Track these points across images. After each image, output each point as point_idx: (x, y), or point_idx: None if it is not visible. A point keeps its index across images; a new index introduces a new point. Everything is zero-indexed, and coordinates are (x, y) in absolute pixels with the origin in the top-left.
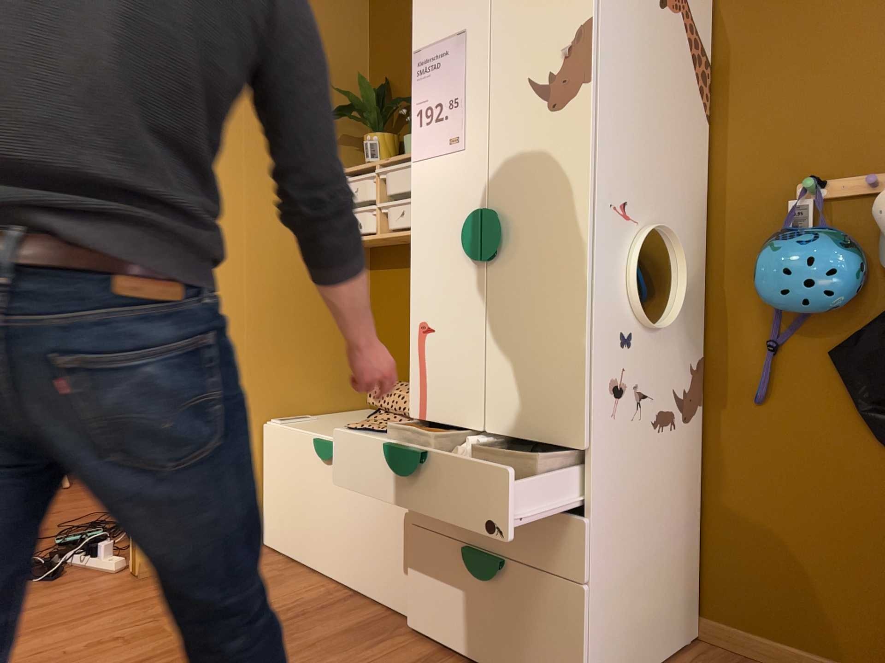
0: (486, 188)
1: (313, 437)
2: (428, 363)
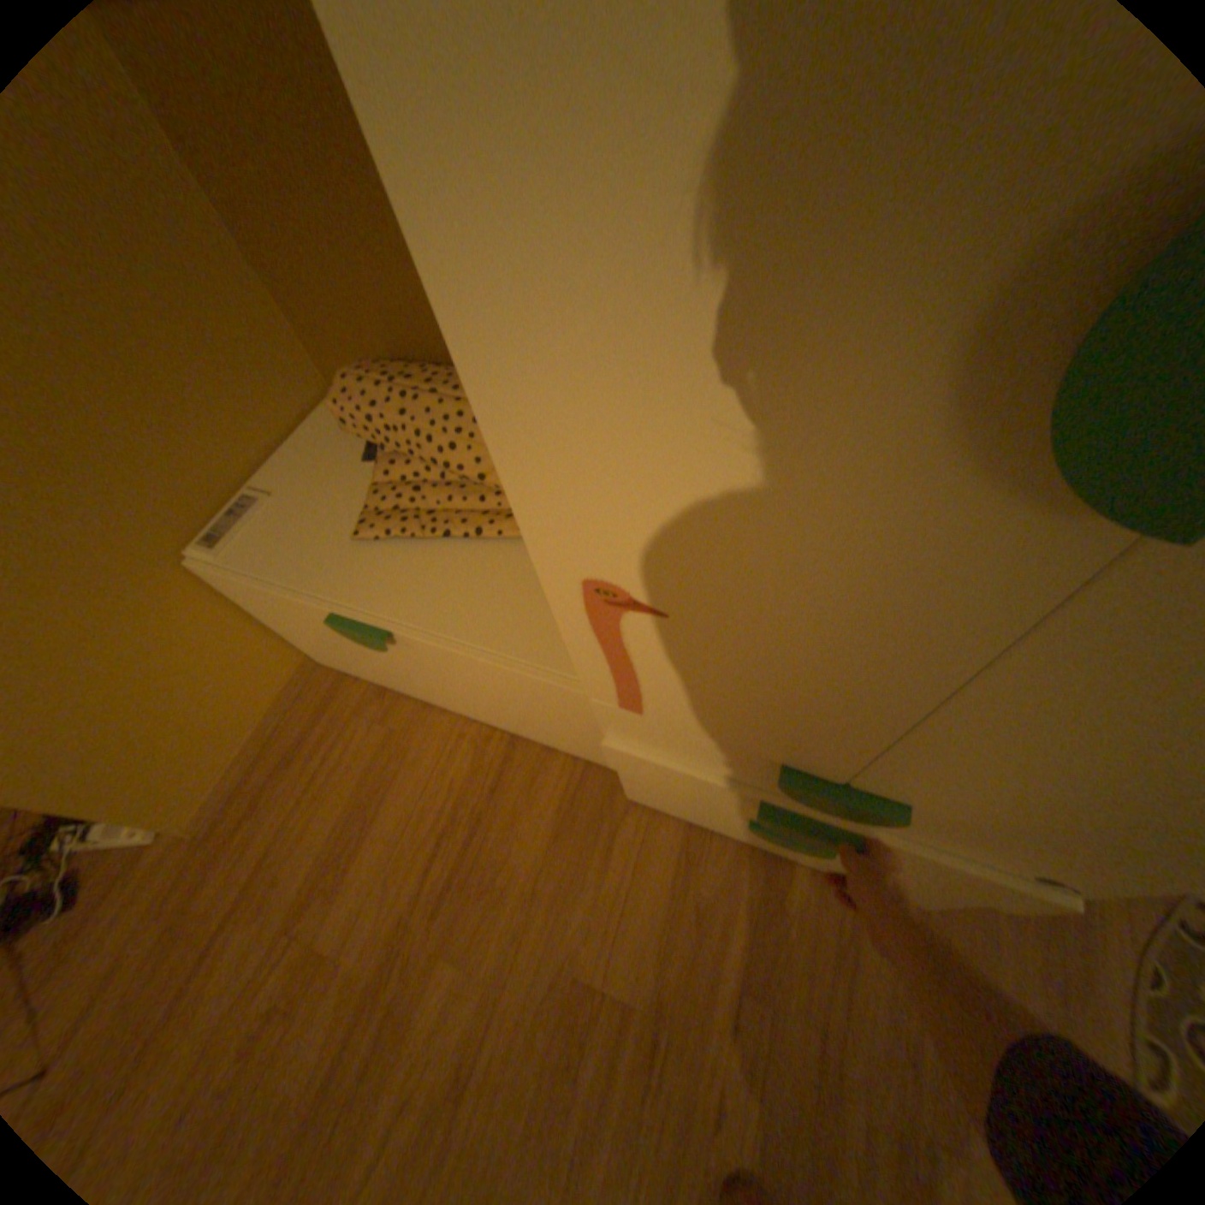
0: None
1: (319, 605)
2: (642, 655)
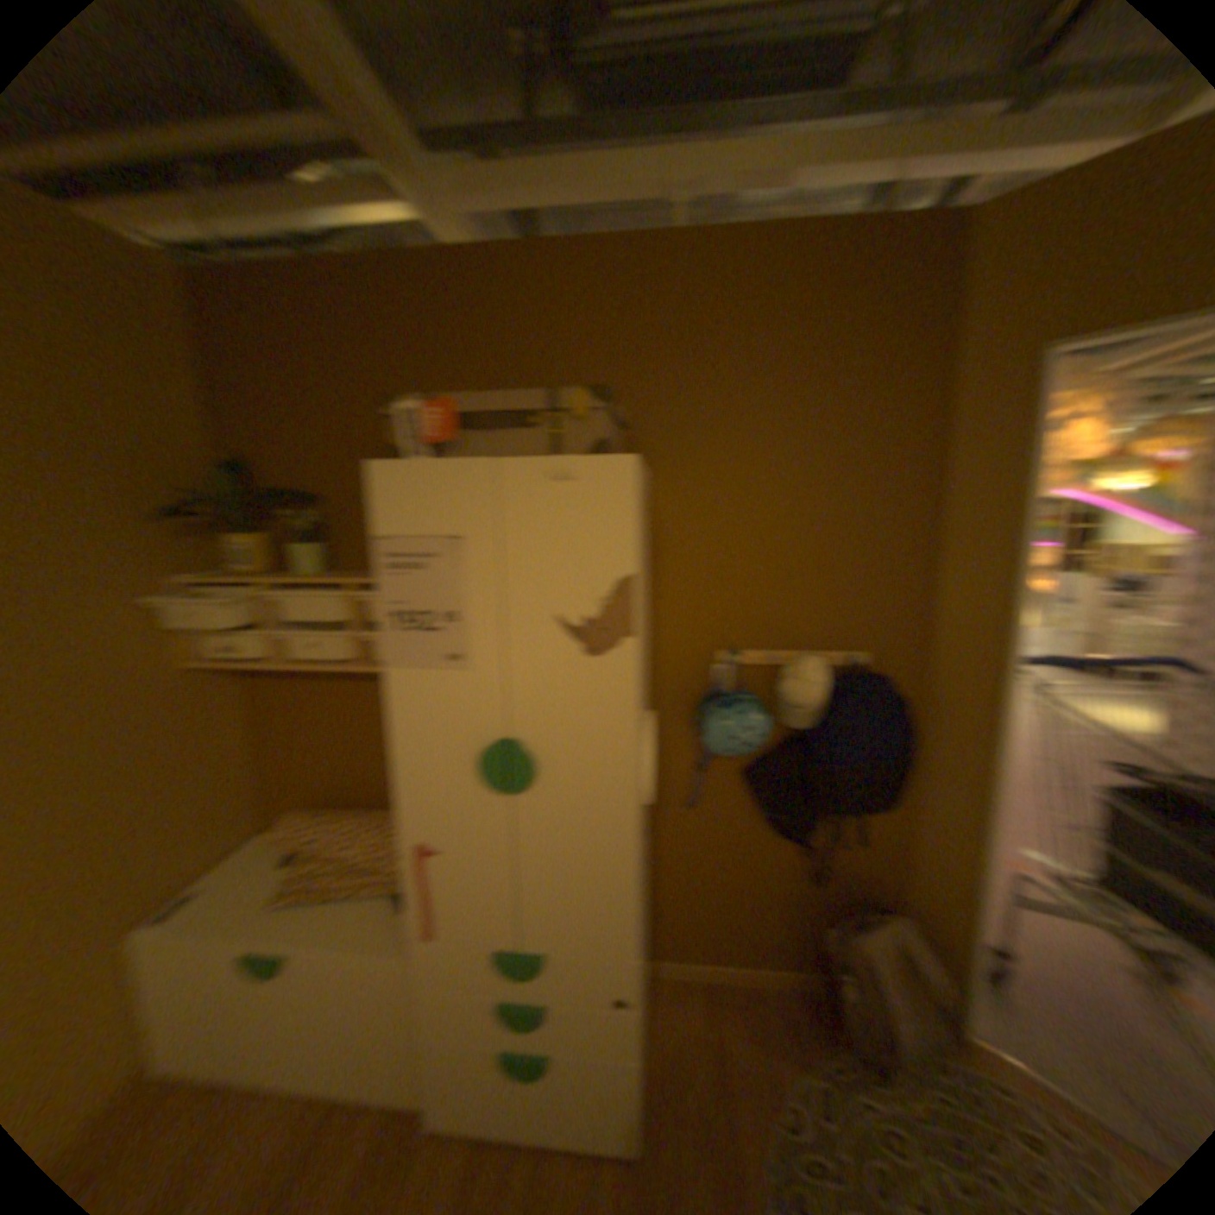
0: (501, 719)
1: (226, 954)
2: (427, 887)
